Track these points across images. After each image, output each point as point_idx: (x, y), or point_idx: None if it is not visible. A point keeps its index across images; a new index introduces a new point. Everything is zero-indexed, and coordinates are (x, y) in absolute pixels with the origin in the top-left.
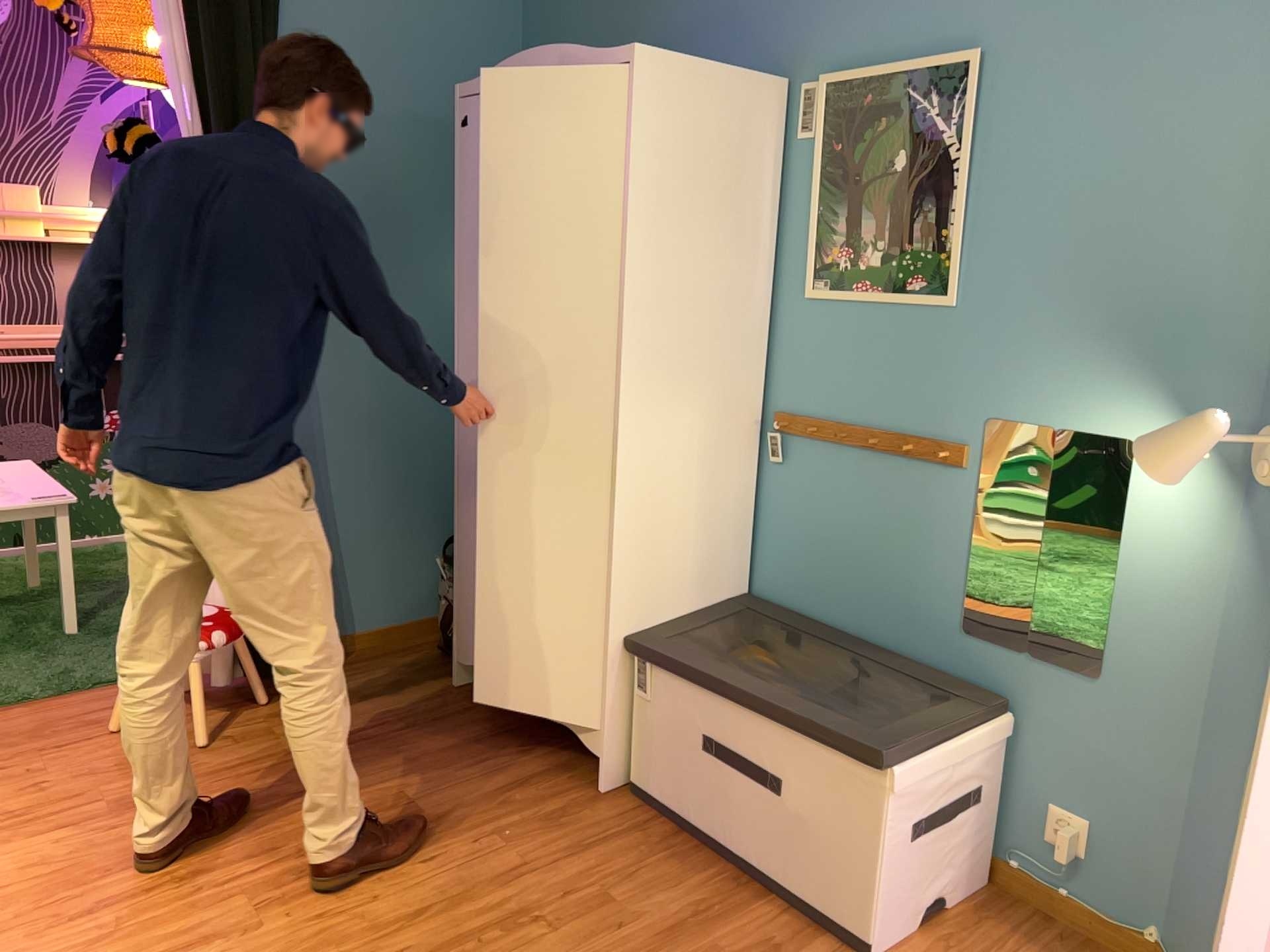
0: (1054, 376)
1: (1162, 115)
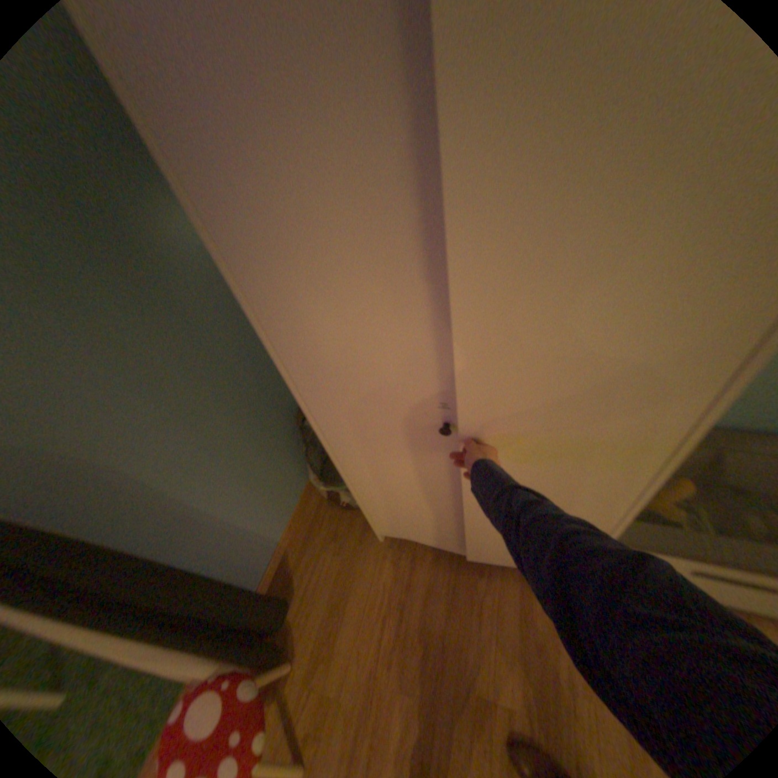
0: None
1: None
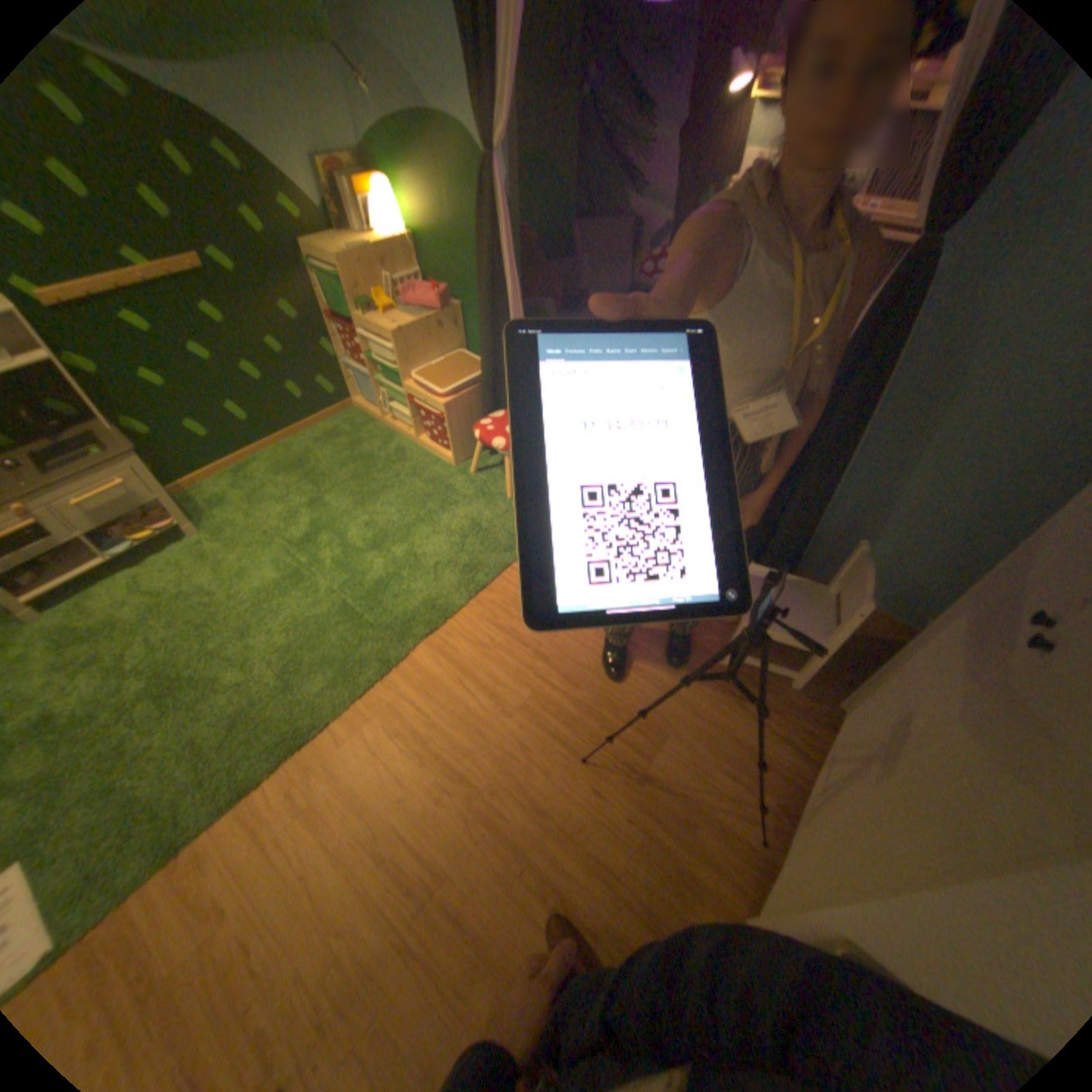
0: None
1: None
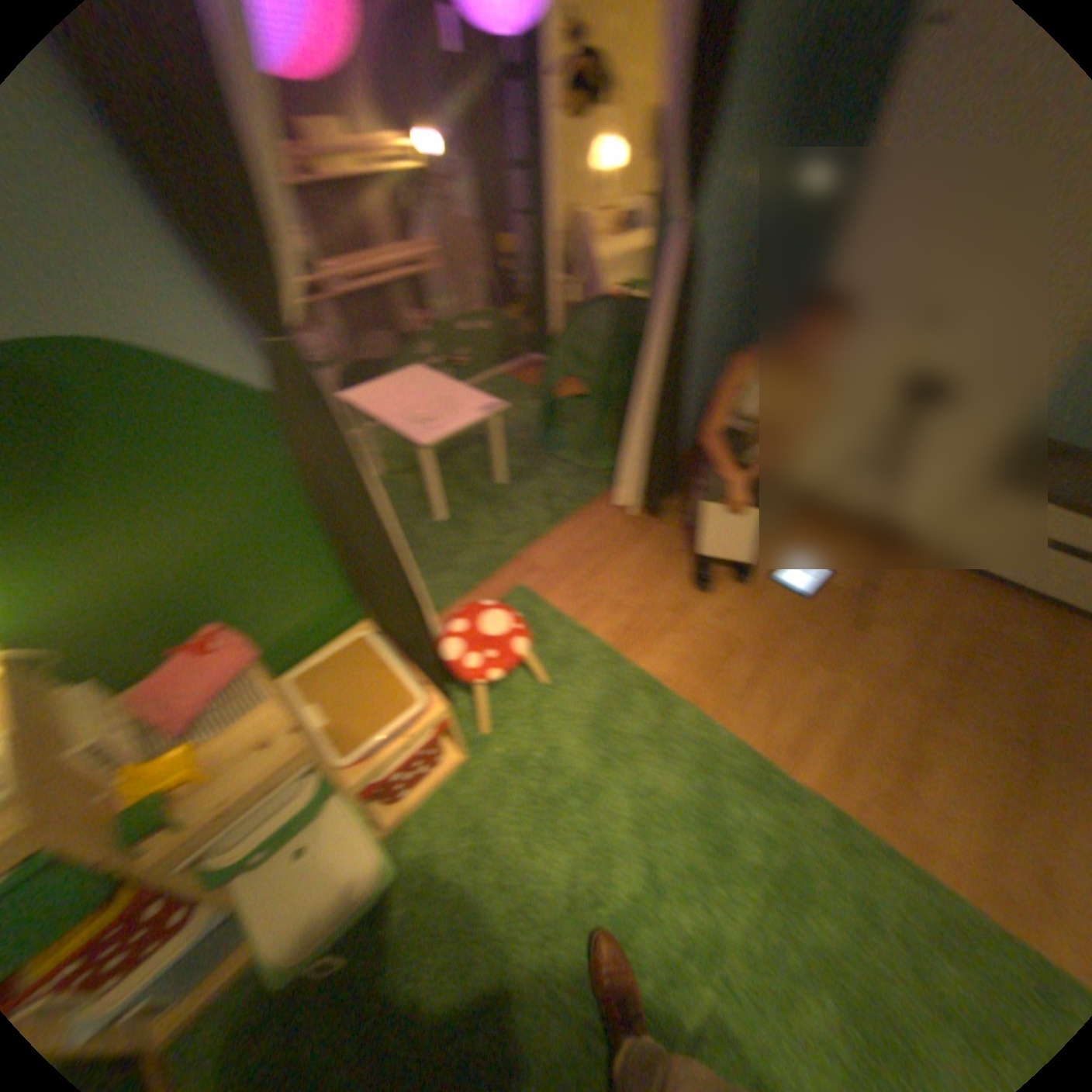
0: None
1: None
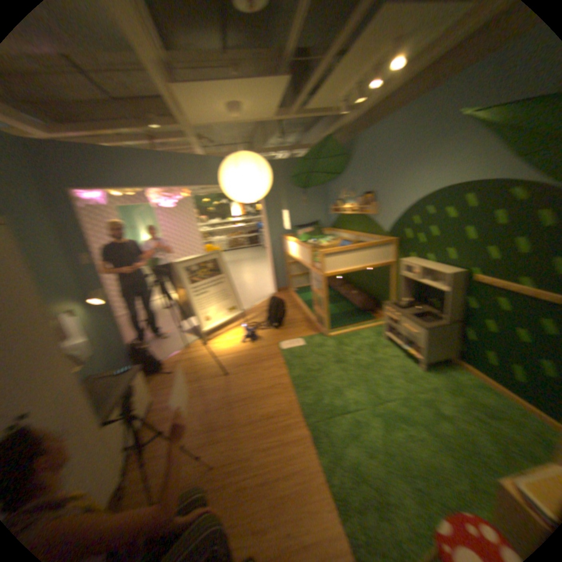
0: (57, 305)
1: (44, 244)
